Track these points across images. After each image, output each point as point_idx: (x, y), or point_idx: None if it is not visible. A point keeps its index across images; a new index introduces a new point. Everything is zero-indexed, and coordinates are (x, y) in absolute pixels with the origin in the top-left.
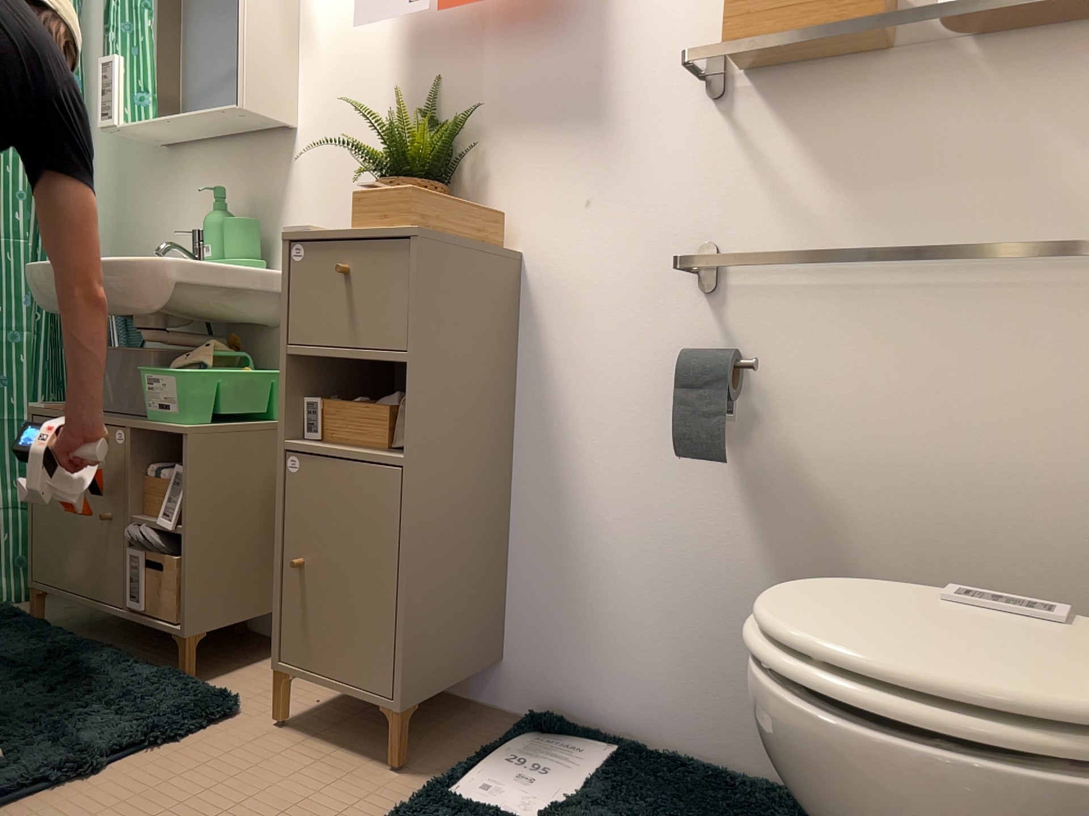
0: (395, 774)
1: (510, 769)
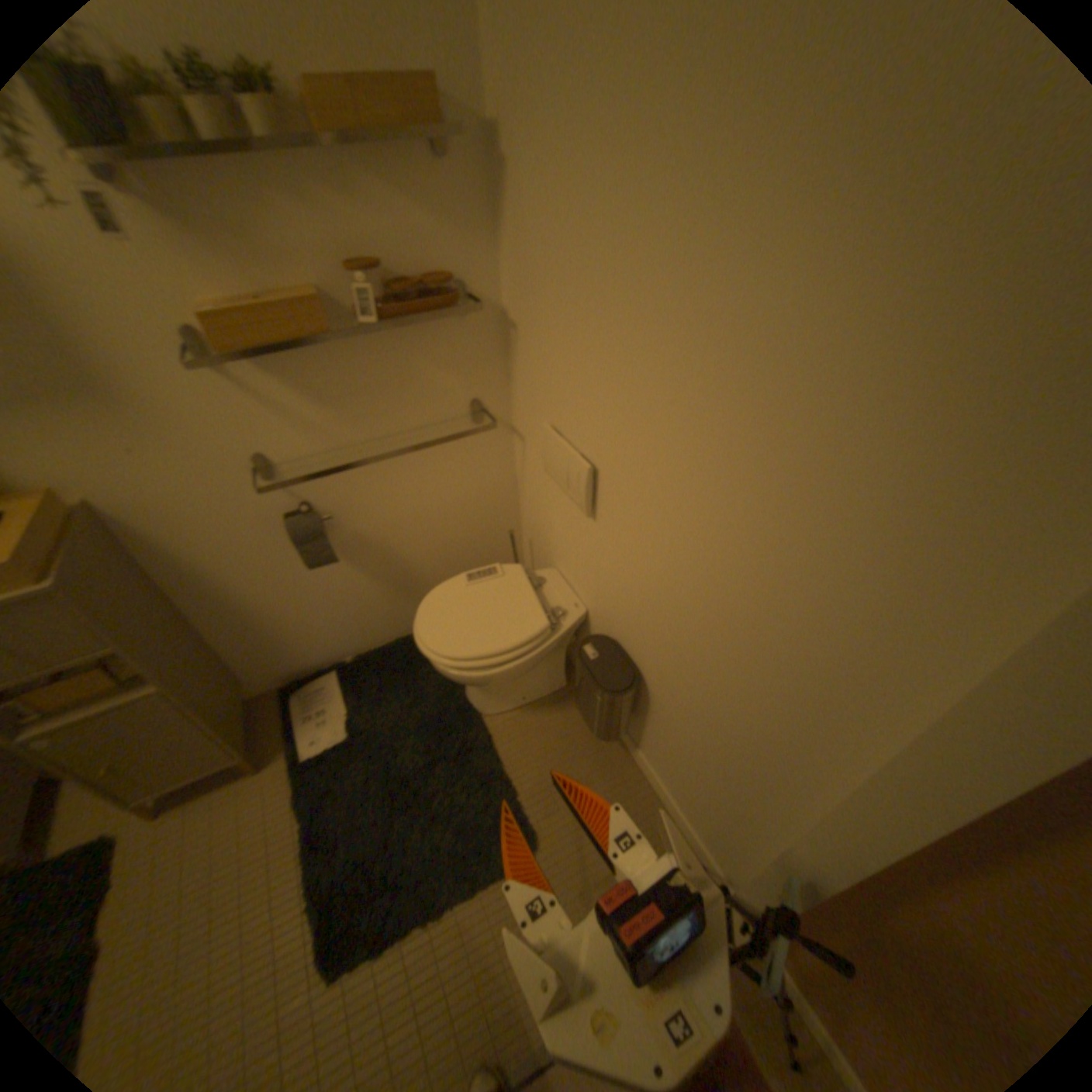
0: (255, 777)
1: (307, 727)
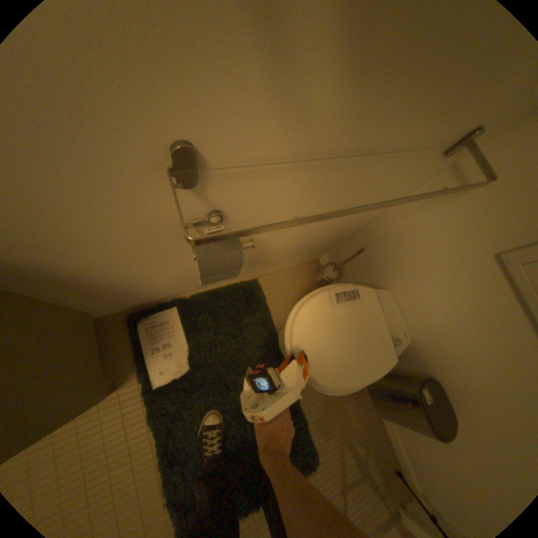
0: (114, 392)
1: (158, 356)
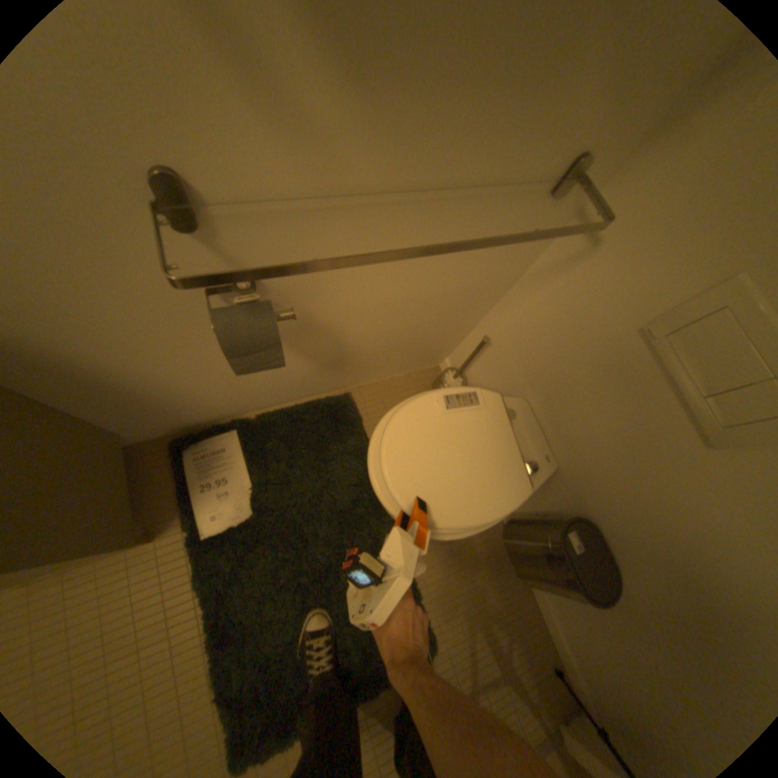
0: (149, 543)
1: (208, 495)
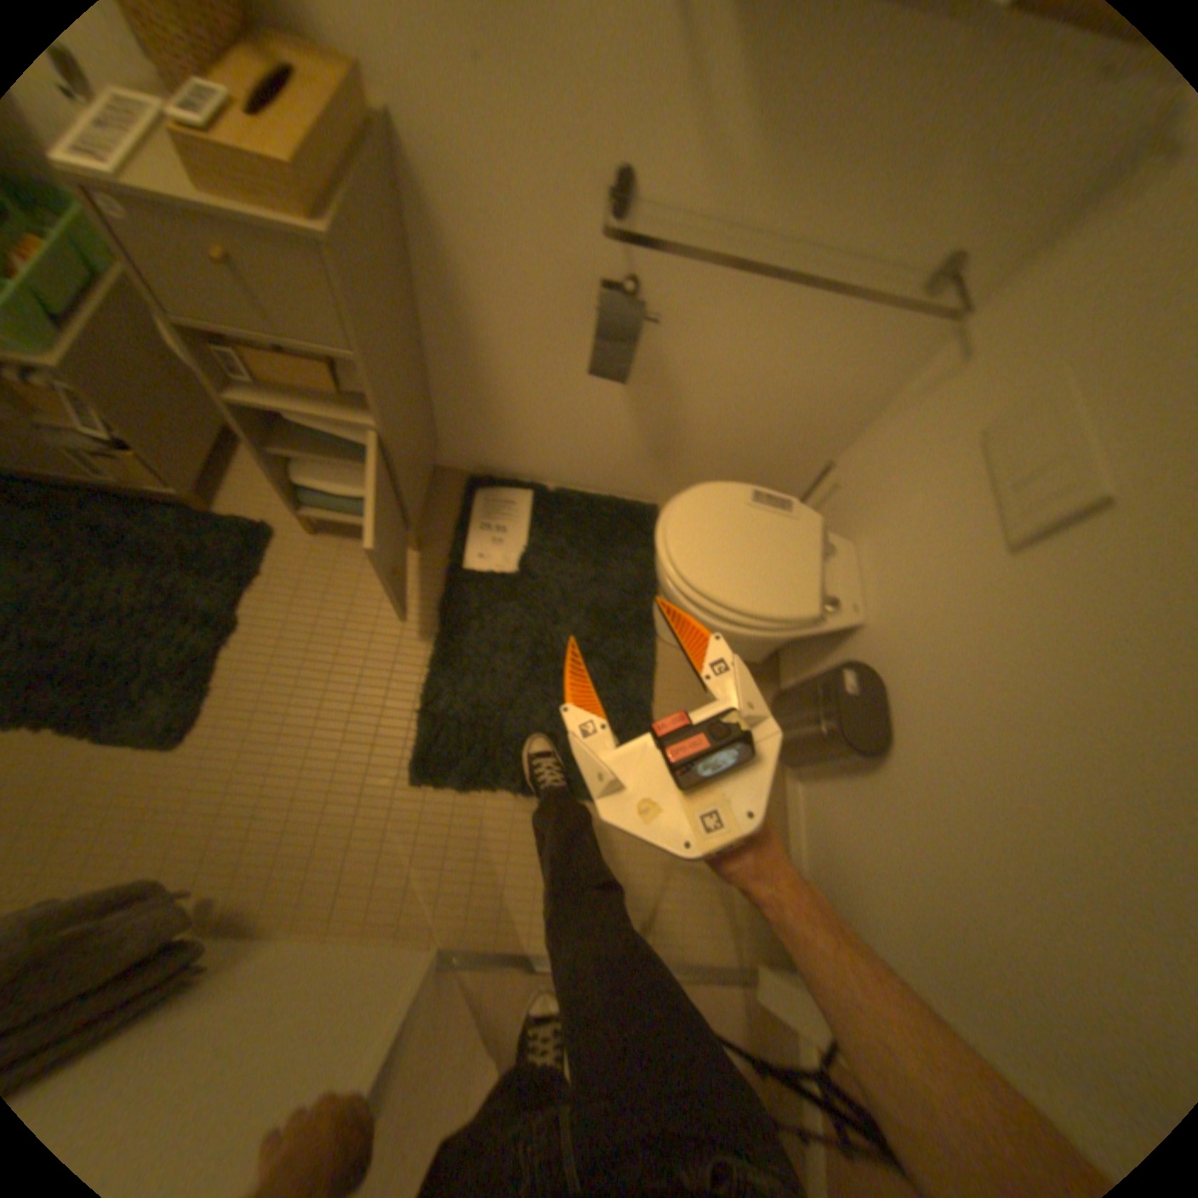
0: (422, 554)
1: (488, 536)
